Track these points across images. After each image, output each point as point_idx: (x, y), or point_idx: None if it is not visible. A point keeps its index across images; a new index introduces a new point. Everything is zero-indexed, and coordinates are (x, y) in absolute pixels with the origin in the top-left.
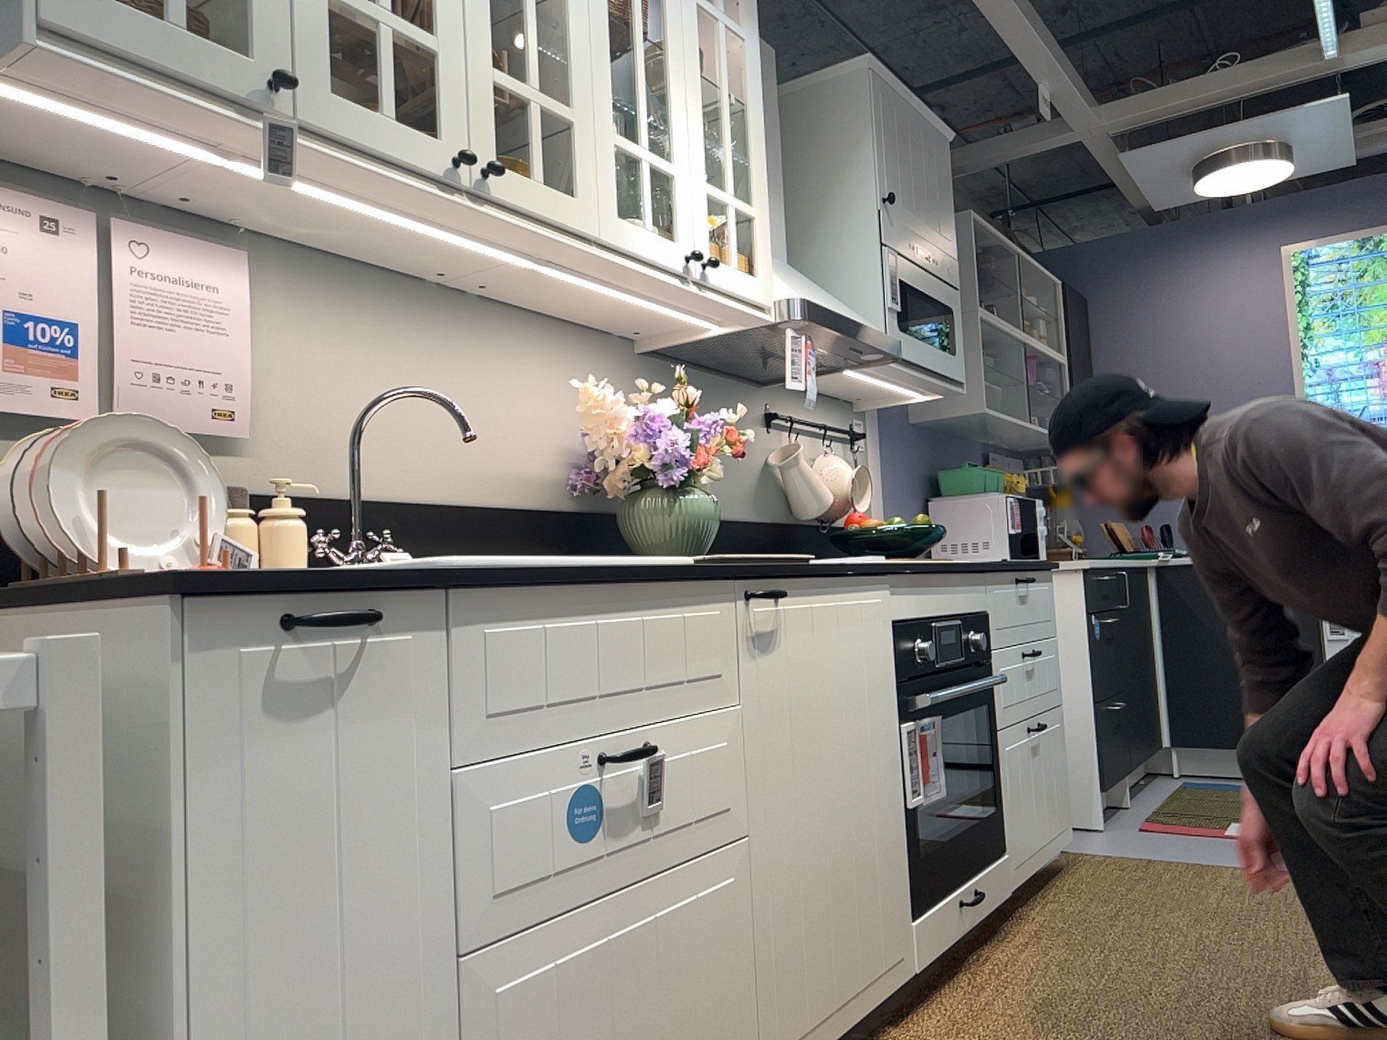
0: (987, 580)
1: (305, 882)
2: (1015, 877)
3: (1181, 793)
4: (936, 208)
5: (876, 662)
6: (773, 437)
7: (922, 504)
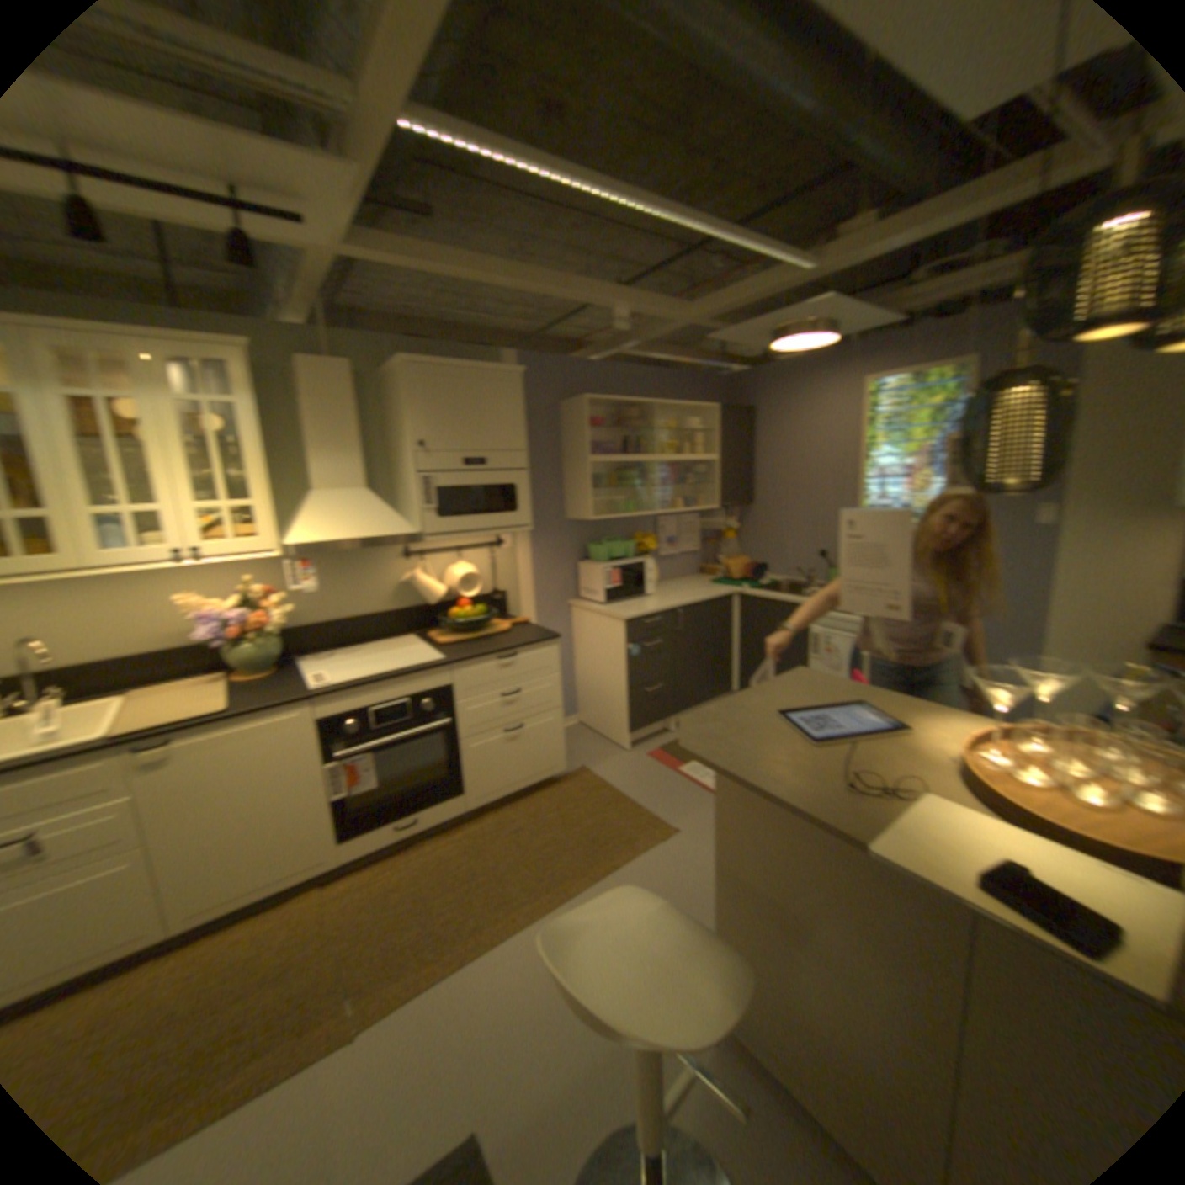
0: (449, 668)
1: None
2: (471, 804)
3: None
4: (489, 426)
5: (286, 746)
6: (407, 562)
7: (571, 564)
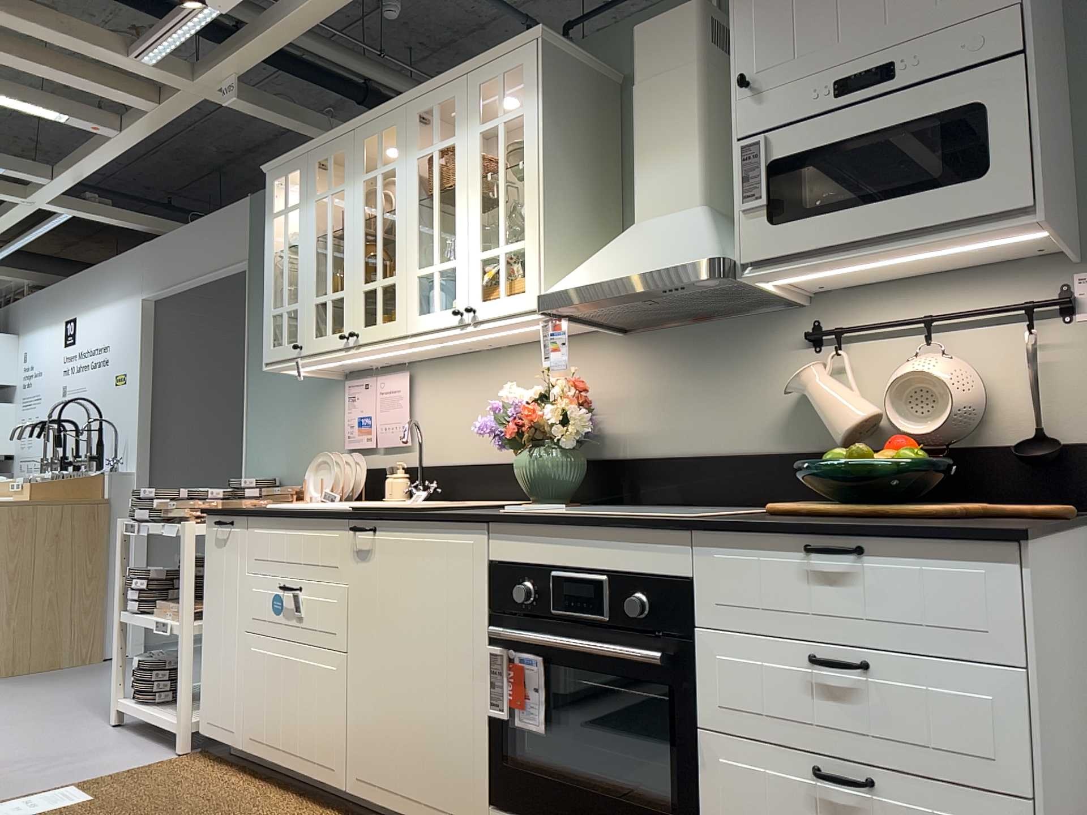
0: (693, 540)
1: (220, 590)
2: None
3: None
4: None
5: (458, 588)
6: (820, 356)
7: None
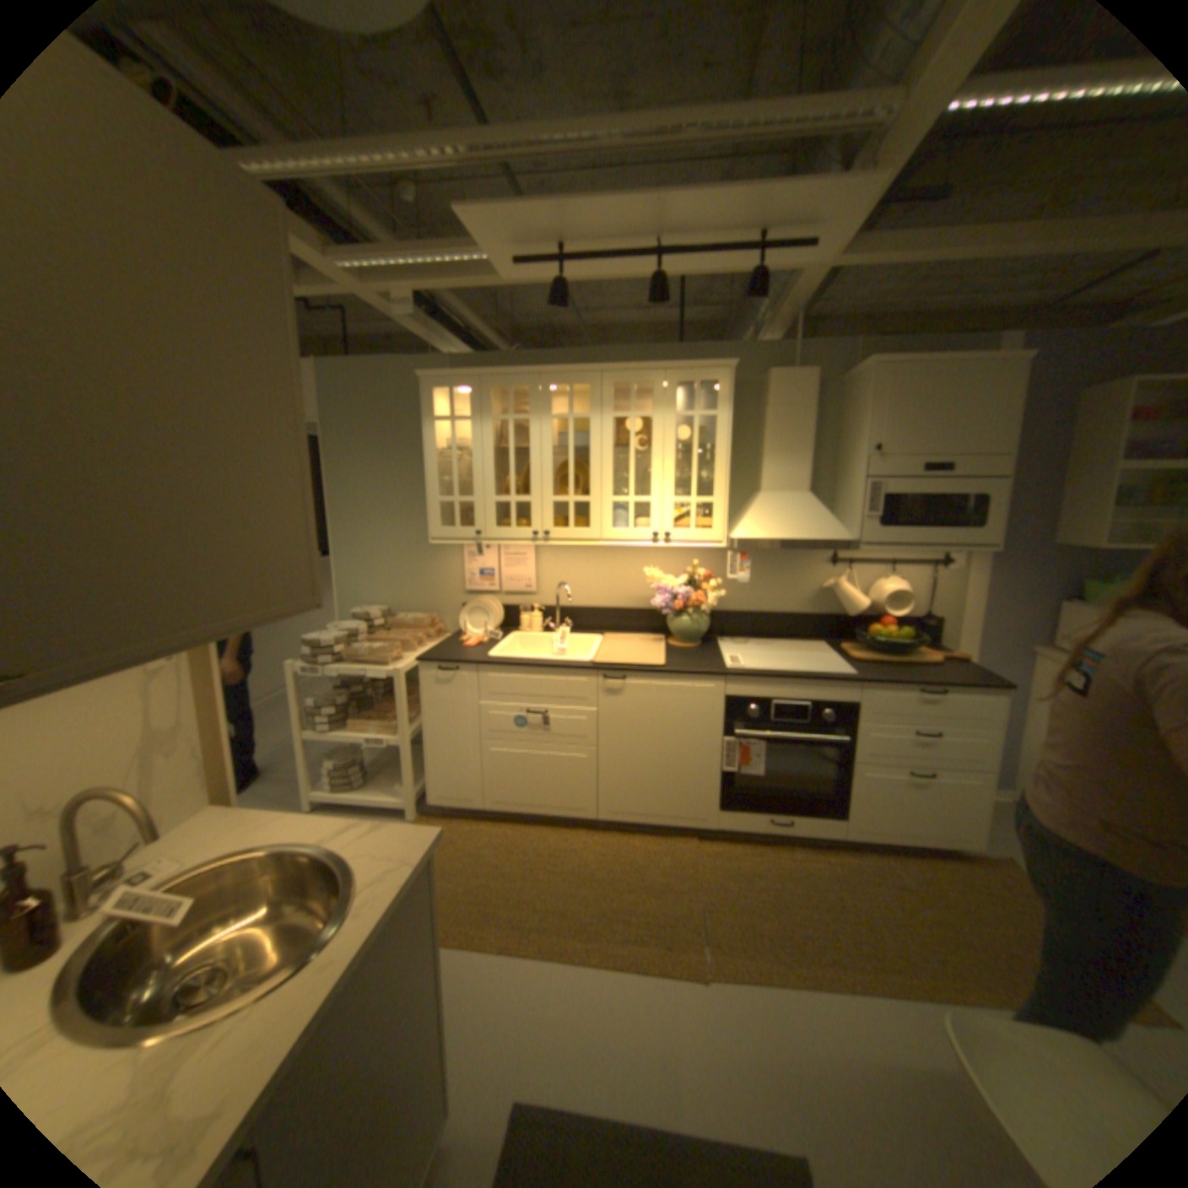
0: (864, 688)
1: (447, 714)
2: (857, 838)
3: None
4: (973, 426)
5: (702, 710)
6: (837, 570)
7: (1054, 602)
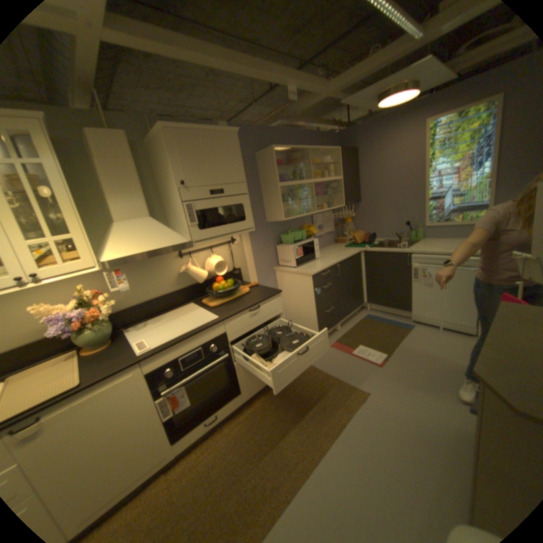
0: (224, 323)
1: None
2: (246, 397)
3: (359, 324)
4: (224, 167)
5: (129, 395)
6: (183, 259)
7: (273, 247)
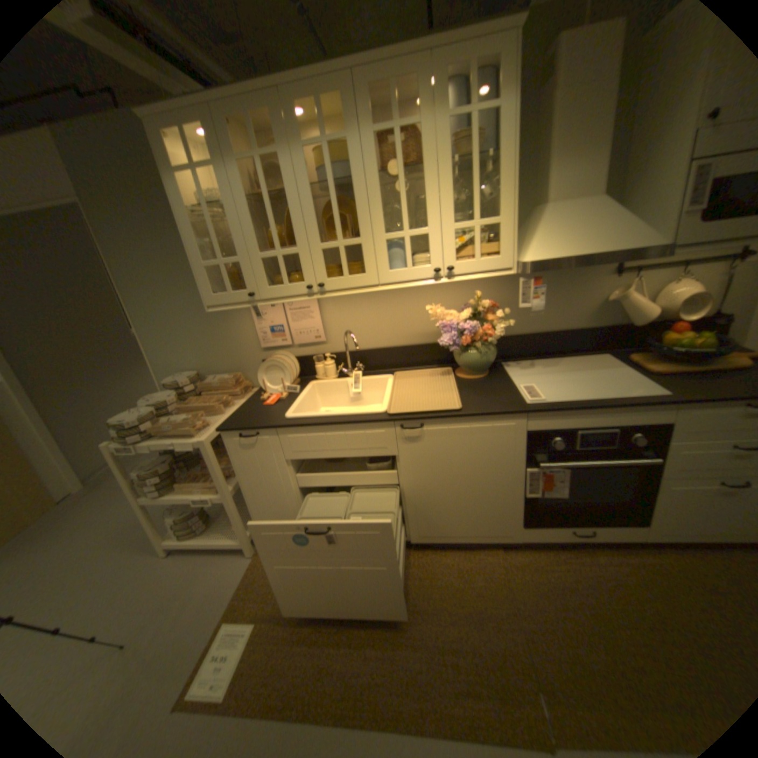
0: (680, 408)
1: (258, 473)
2: (657, 540)
3: None
4: None
5: (504, 447)
6: (622, 279)
7: None
